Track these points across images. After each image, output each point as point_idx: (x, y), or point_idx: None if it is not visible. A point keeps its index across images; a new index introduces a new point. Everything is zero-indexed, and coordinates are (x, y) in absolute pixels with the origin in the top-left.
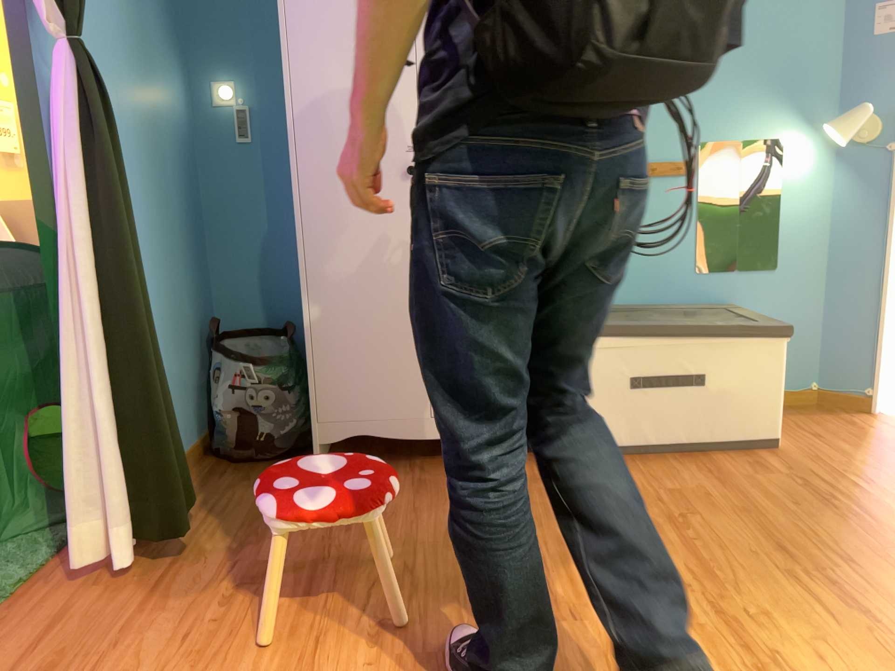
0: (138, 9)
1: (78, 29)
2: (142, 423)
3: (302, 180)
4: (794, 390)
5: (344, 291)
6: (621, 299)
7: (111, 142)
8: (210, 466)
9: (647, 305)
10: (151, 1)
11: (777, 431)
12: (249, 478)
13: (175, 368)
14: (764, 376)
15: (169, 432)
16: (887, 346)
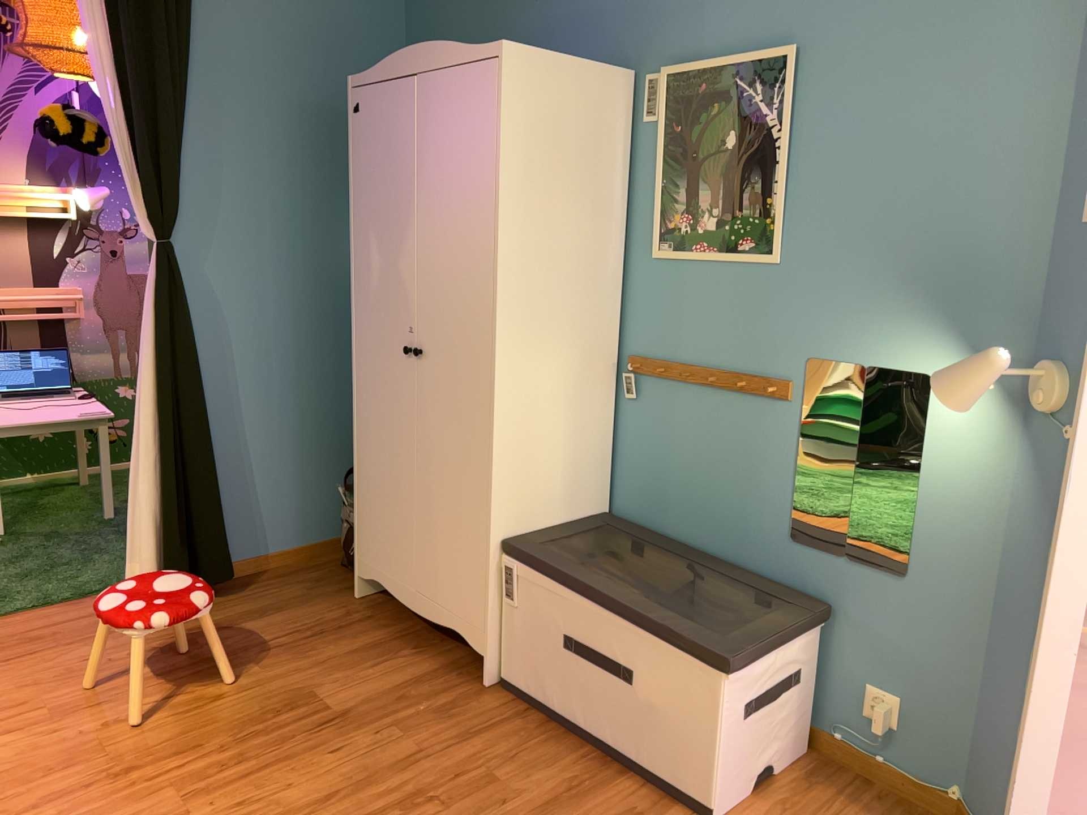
0: (321, 183)
1: (168, 231)
2: (179, 509)
3: (356, 341)
4: (919, 779)
5: (373, 446)
6: (700, 541)
7: (178, 308)
8: (321, 561)
9: (728, 560)
10: (346, 171)
11: (716, 799)
12: (316, 582)
13: (311, 472)
14: (702, 711)
15: (203, 522)
16: (1048, 786)
